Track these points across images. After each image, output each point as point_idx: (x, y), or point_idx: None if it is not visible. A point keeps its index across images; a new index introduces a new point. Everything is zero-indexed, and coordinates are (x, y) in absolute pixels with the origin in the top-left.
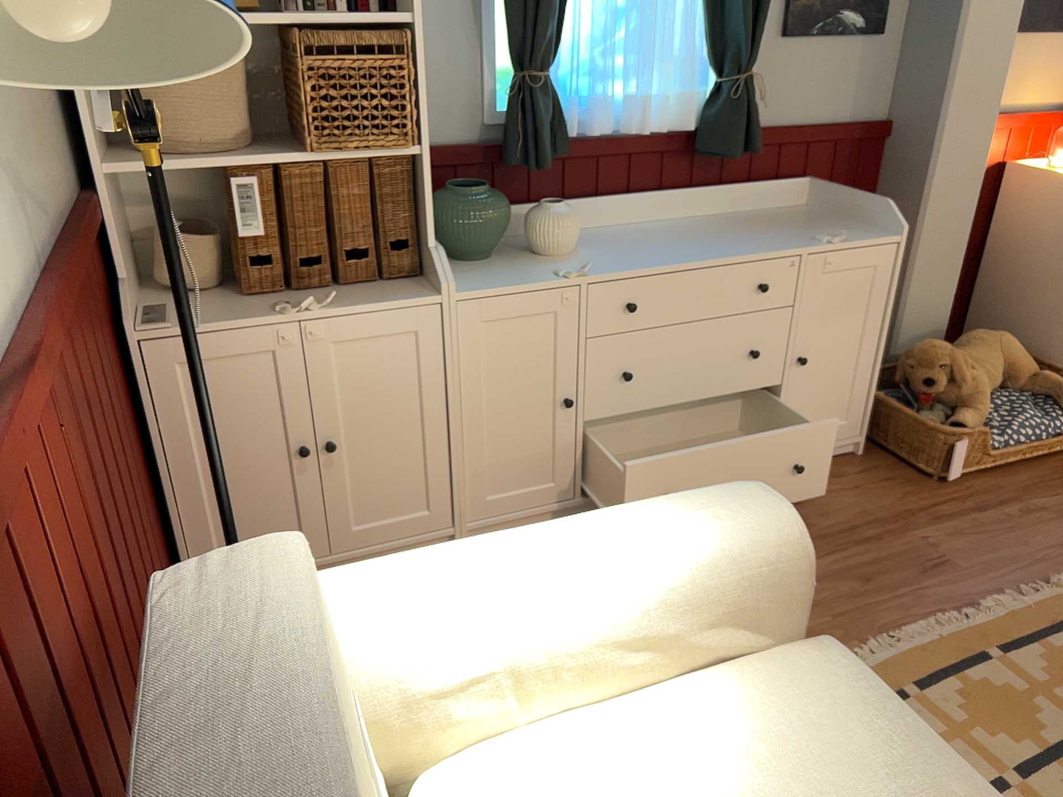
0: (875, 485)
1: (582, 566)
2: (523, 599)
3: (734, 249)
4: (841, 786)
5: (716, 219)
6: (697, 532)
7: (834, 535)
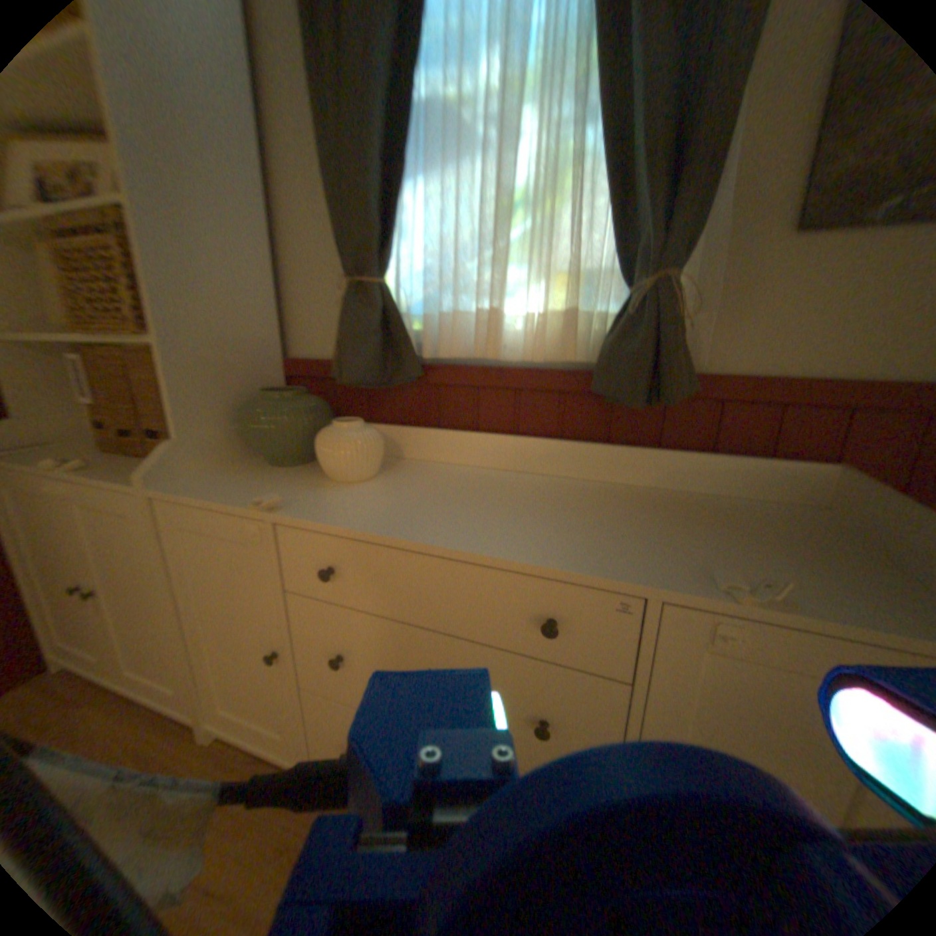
0: None
1: None
2: None
3: (533, 539)
4: None
5: (621, 491)
6: None
7: None
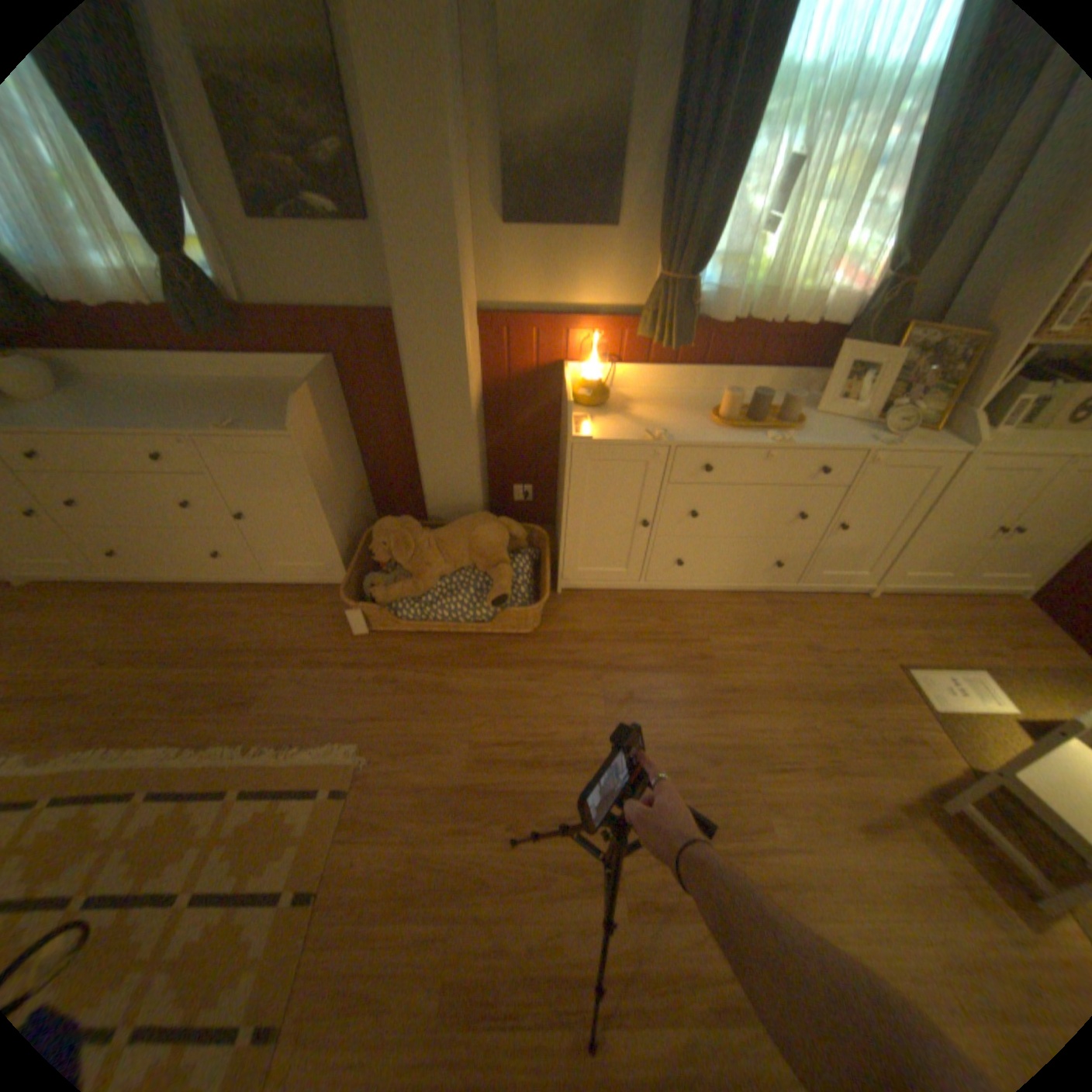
0: (314, 618)
1: None
2: None
3: (137, 419)
4: None
5: (223, 383)
6: None
7: (221, 650)
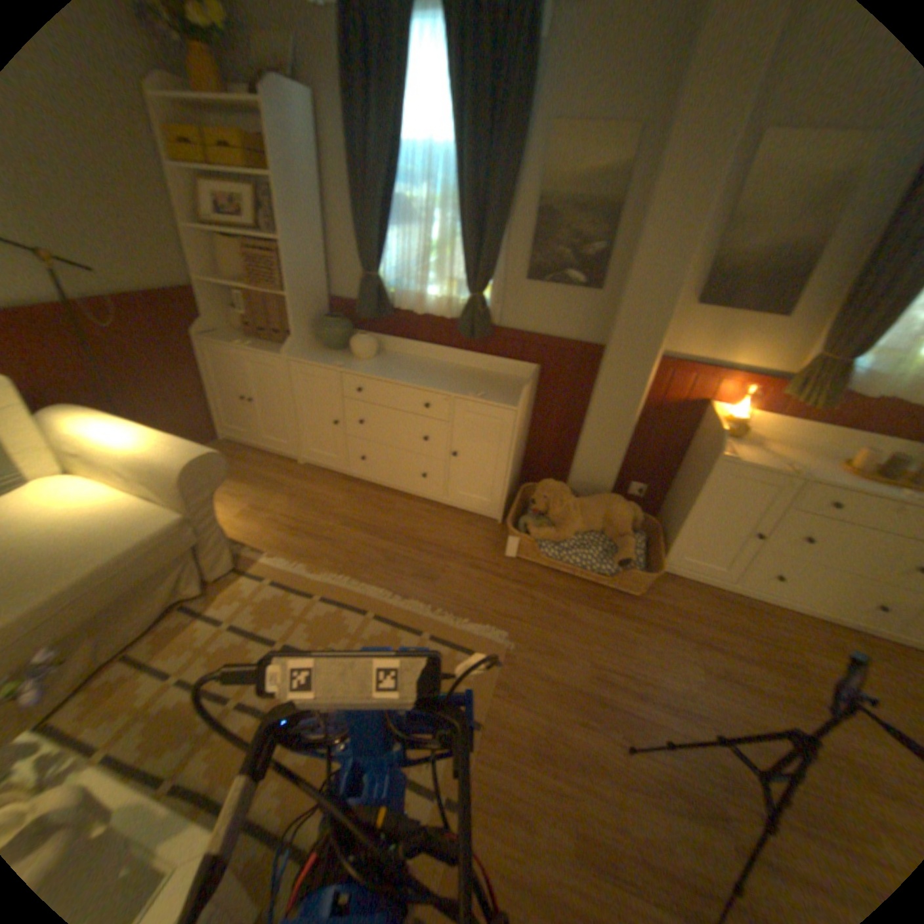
0: (476, 536)
1: (123, 439)
2: (100, 438)
3: (425, 381)
4: (84, 536)
5: (467, 370)
6: (161, 449)
7: (416, 539)
